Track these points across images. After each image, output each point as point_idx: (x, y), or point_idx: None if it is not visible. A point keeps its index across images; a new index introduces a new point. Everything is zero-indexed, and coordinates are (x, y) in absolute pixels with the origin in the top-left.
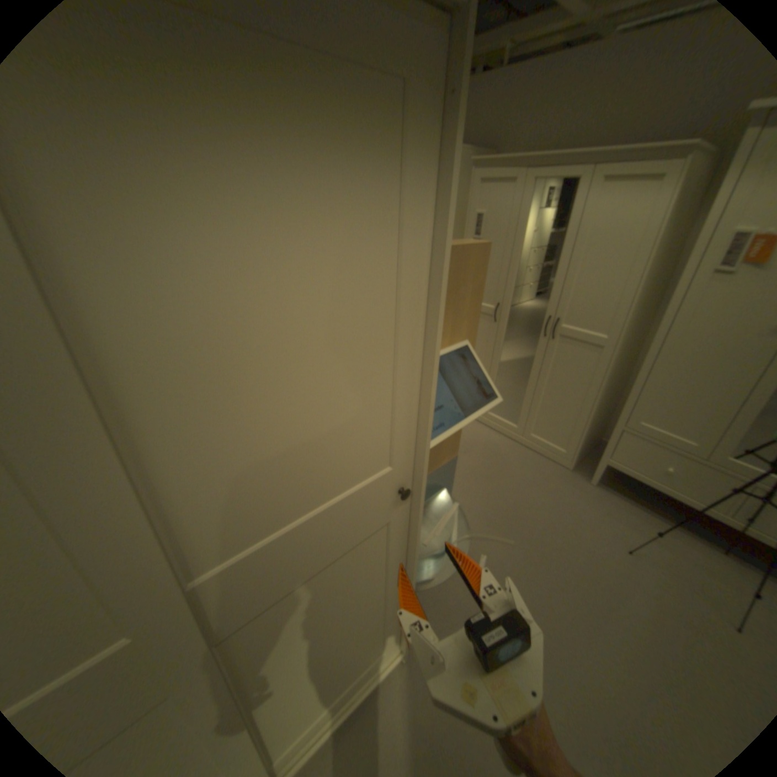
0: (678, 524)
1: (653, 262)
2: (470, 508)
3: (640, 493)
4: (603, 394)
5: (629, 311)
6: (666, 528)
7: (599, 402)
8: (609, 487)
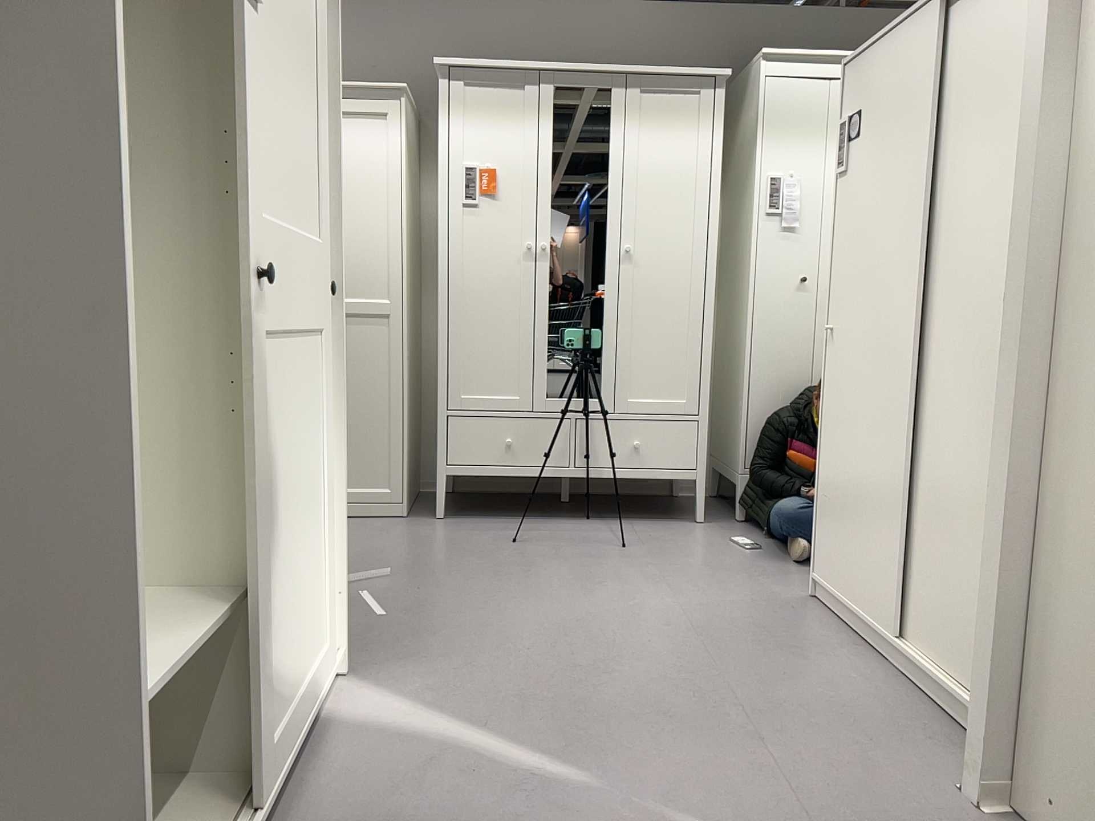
0: (540, 517)
1: (407, 206)
2: None
3: (492, 511)
4: (408, 384)
5: (403, 262)
6: (532, 522)
7: (407, 396)
8: (459, 515)
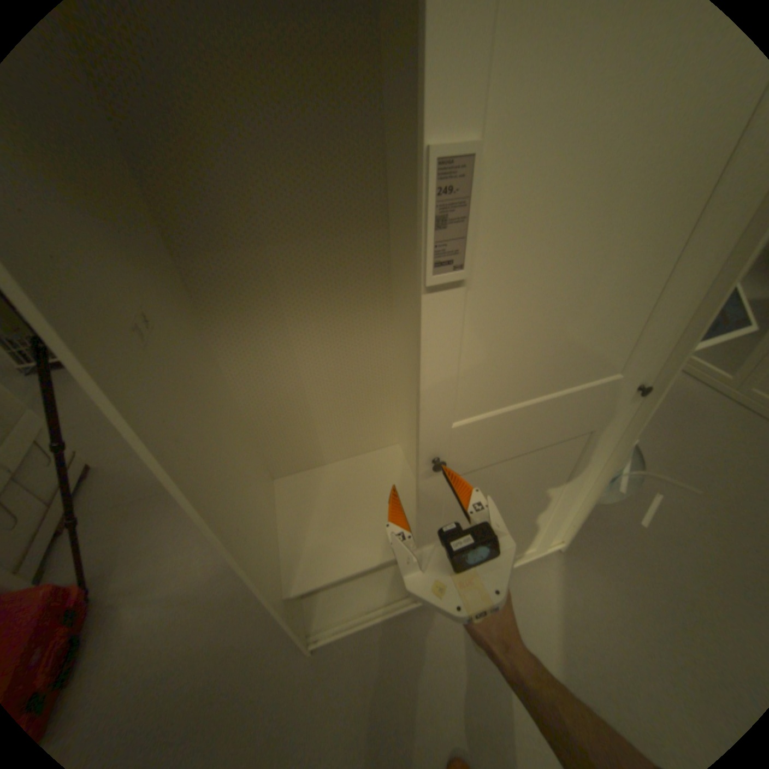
0: None
1: None
2: (650, 449)
3: None
4: None
5: None
6: None
7: None
8: None
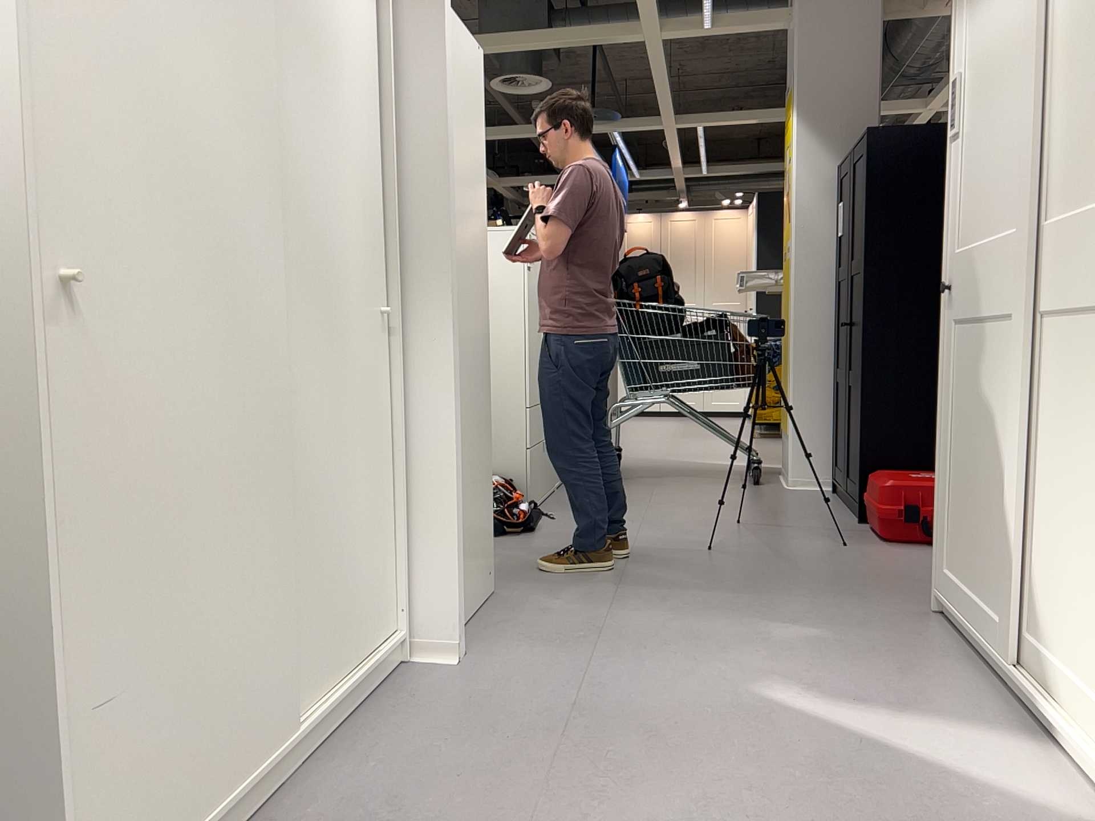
0: None
1: None
2: None
3: None
4: None
5: None
6: None
7: None
8: None
